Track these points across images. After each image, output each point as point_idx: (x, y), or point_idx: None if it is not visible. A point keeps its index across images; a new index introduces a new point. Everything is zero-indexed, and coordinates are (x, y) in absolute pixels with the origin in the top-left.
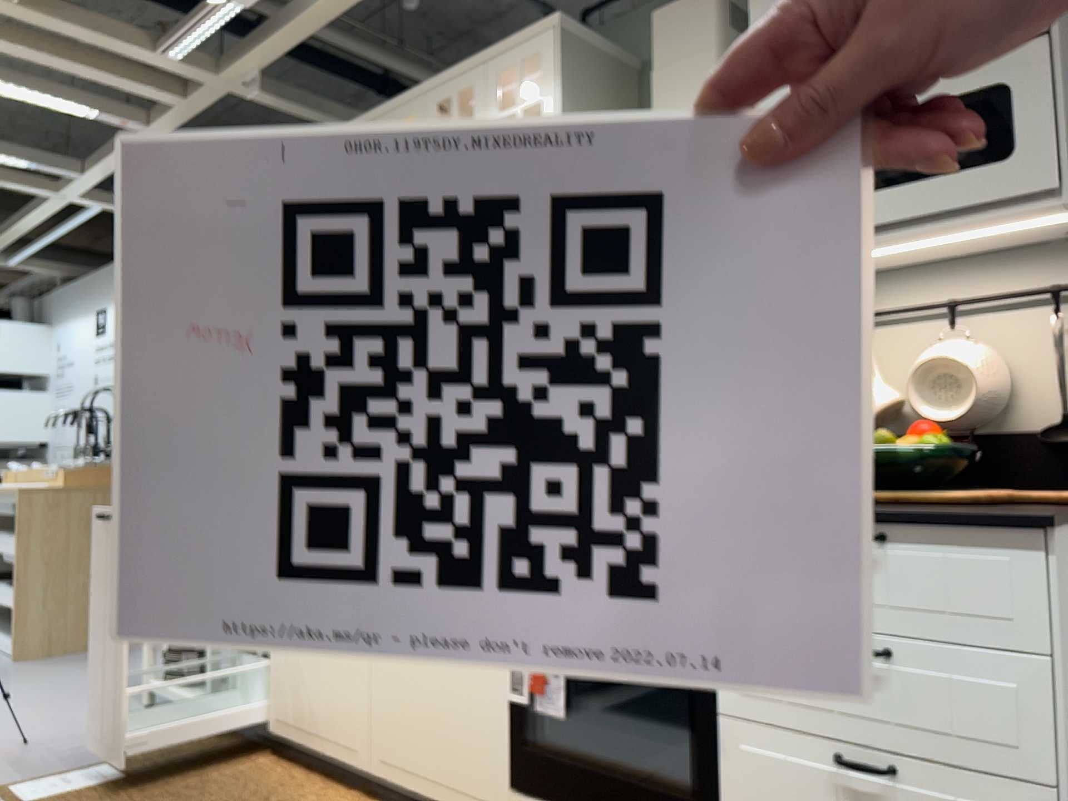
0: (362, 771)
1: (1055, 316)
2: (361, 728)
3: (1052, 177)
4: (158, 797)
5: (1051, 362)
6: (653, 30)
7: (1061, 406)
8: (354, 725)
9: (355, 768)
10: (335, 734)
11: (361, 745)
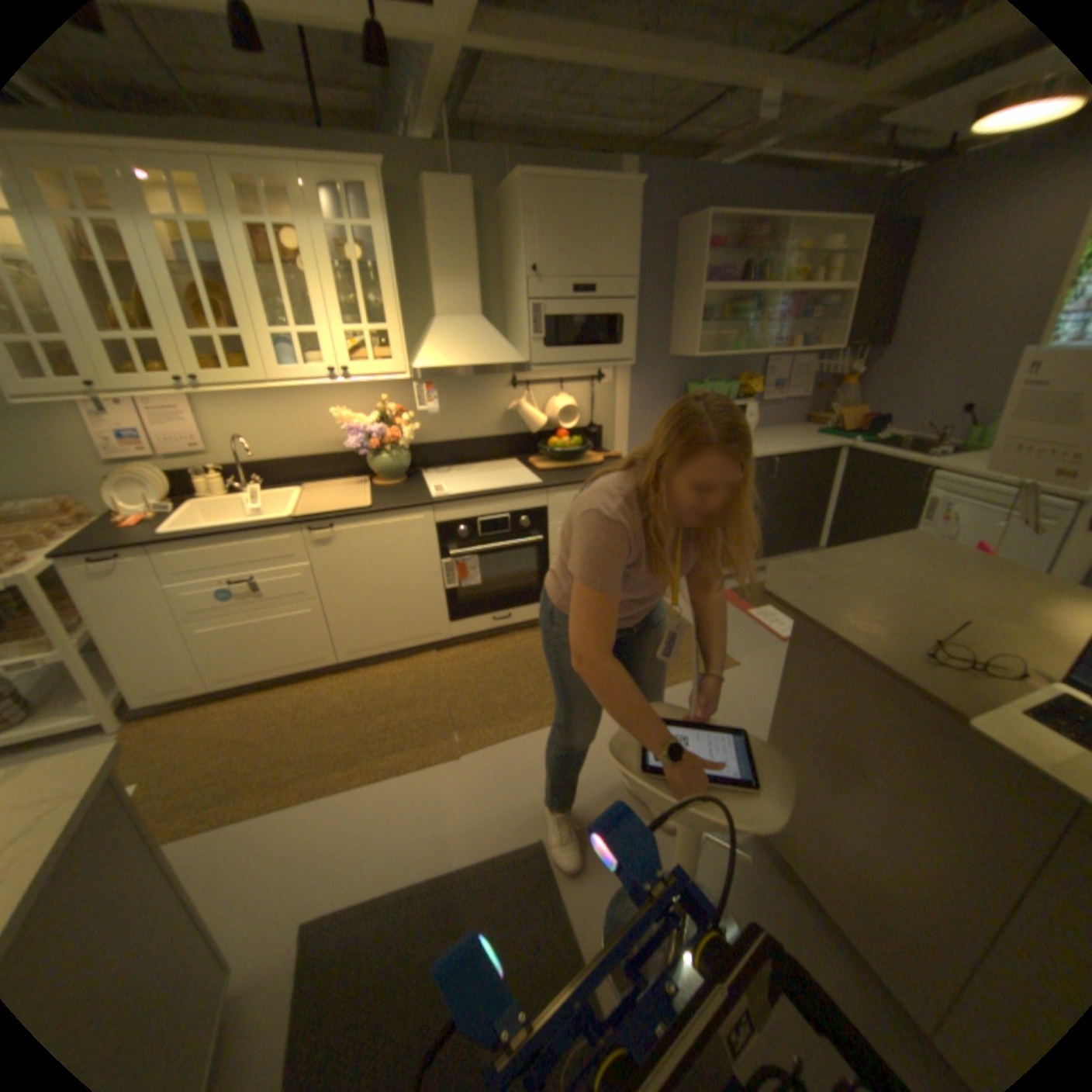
0: (332, 667)
1: (590, 388)
2: (326, 647)
3: (632, 356)
4: (208, 767)
5: (590, 405)
6: (429, 191)
7: (590, 420)
8: (319, 649)
9: (324, 668)
10: (299, 662)
11: (328, 655)
